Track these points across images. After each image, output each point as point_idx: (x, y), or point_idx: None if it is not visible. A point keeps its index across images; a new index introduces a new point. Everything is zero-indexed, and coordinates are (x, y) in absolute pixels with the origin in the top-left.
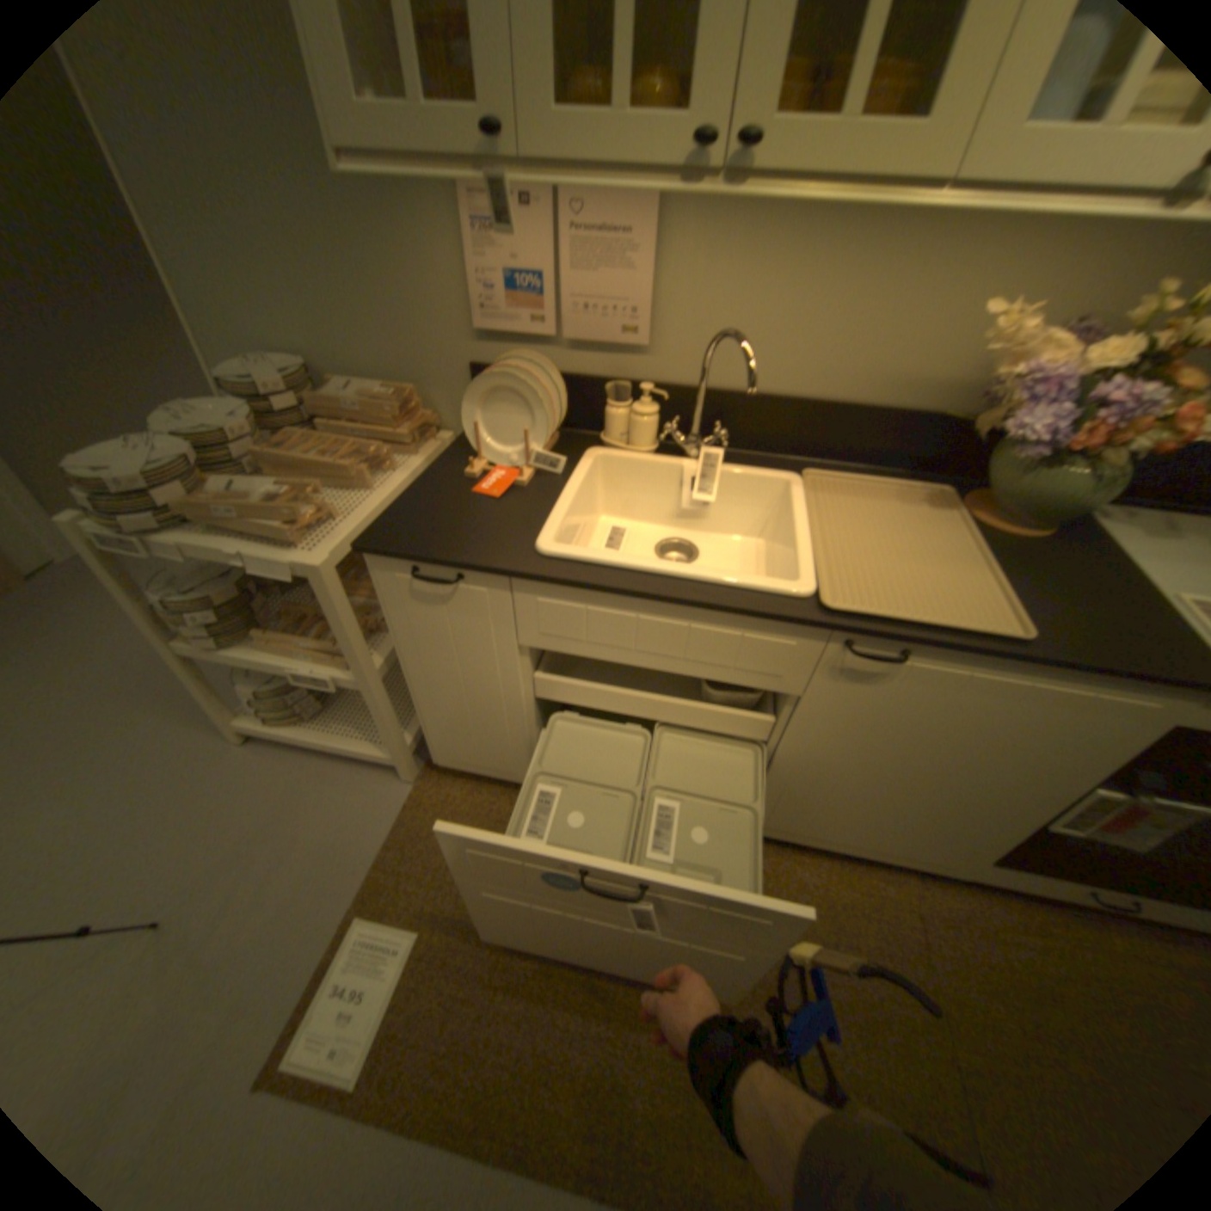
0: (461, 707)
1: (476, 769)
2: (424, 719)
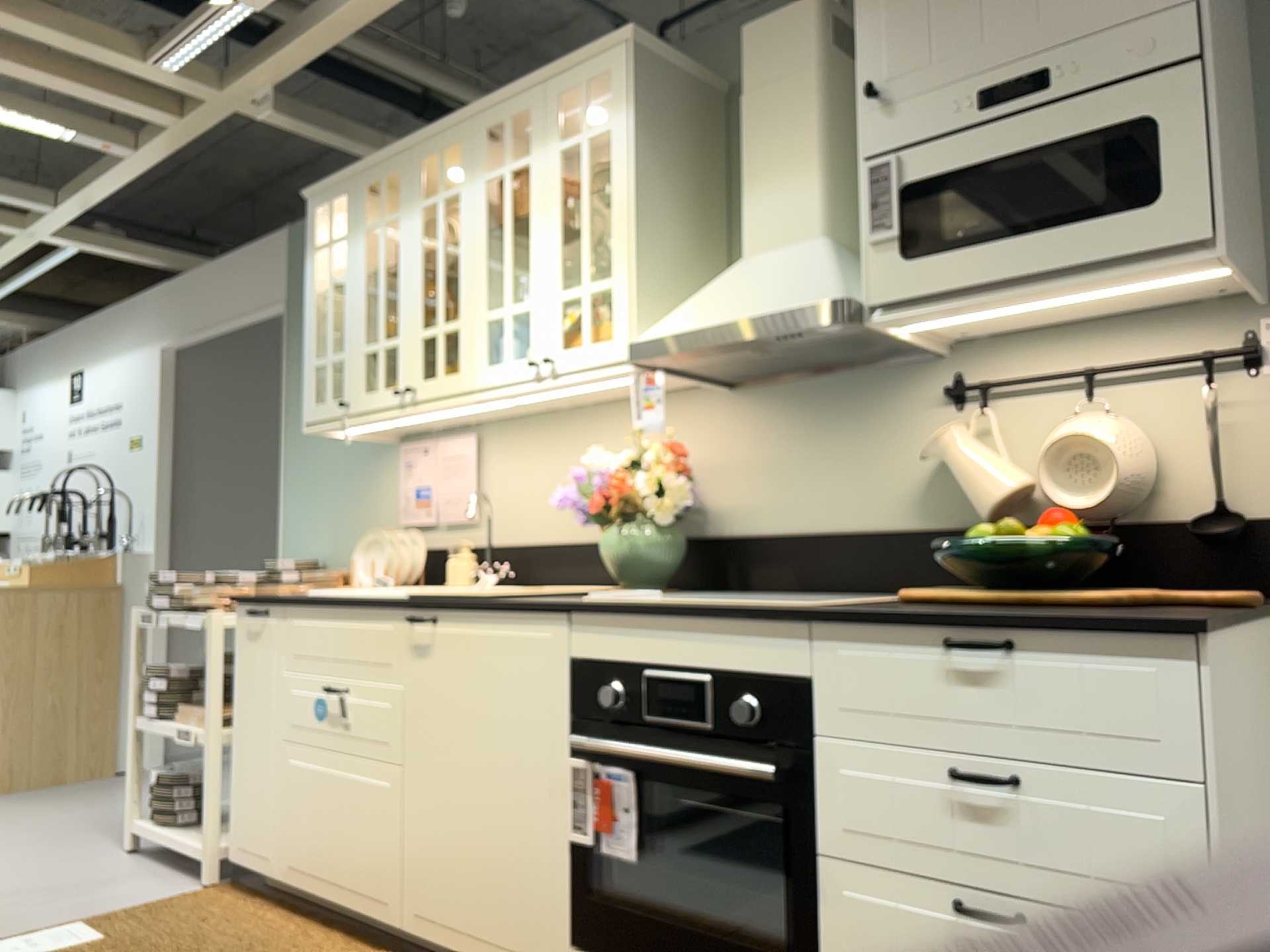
0: (249, 759)
1: (247, 861)
2: (230, 787)
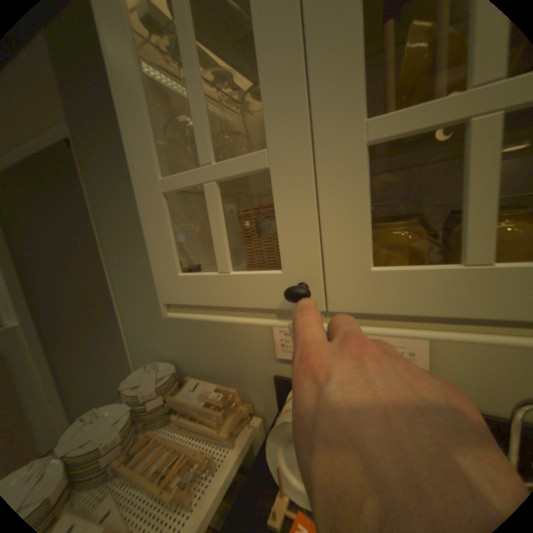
0: None
1: None
2: None
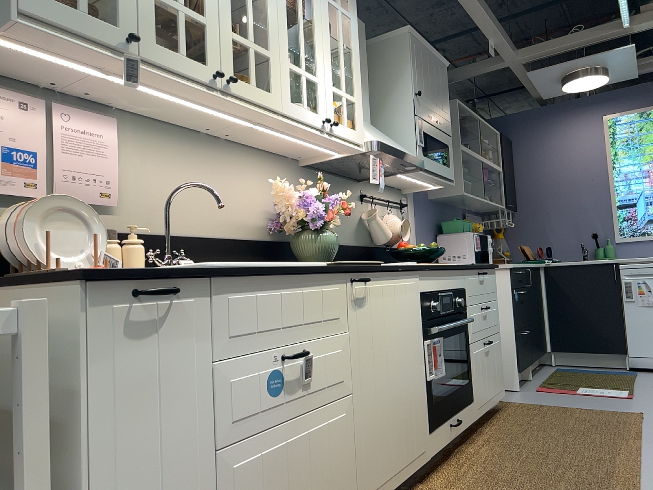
0: None
1: None
2: None
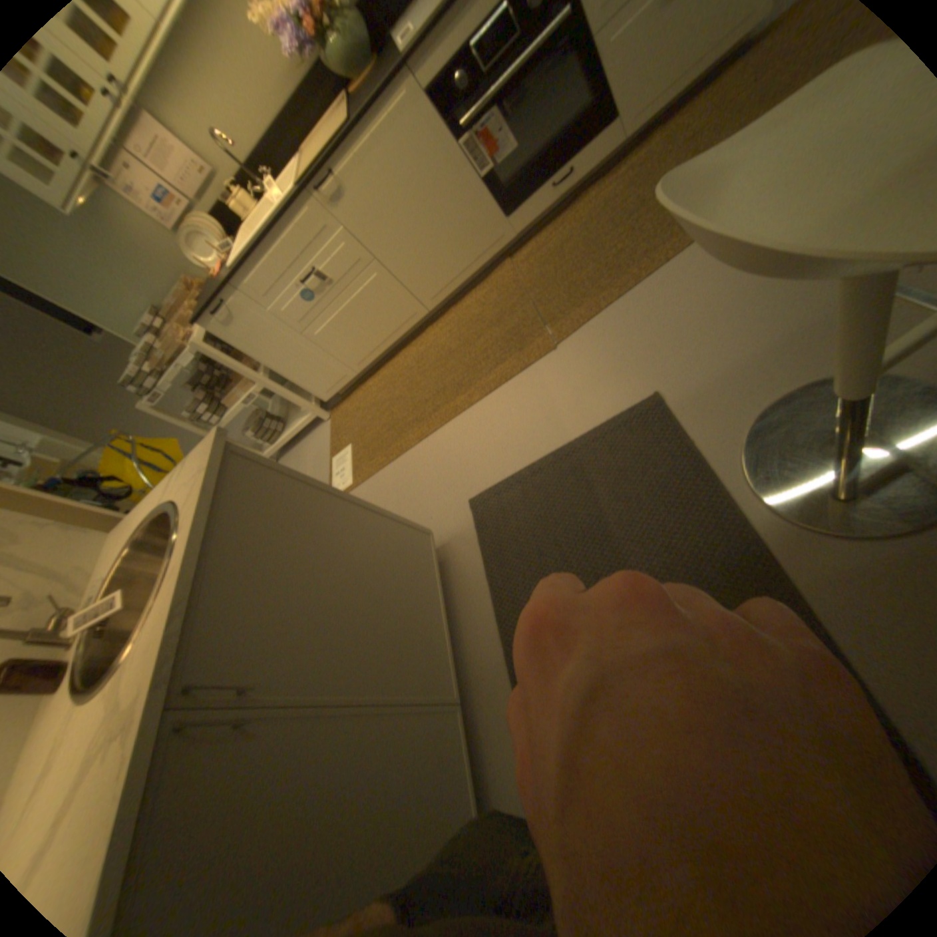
0: (294, 360)
1: (337, 387)
2: (297, 381)
